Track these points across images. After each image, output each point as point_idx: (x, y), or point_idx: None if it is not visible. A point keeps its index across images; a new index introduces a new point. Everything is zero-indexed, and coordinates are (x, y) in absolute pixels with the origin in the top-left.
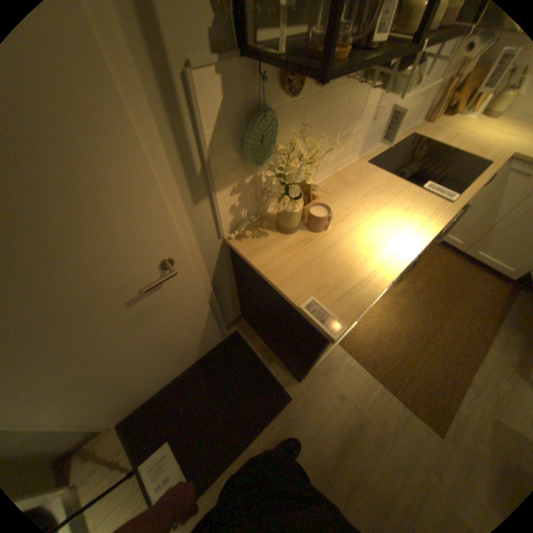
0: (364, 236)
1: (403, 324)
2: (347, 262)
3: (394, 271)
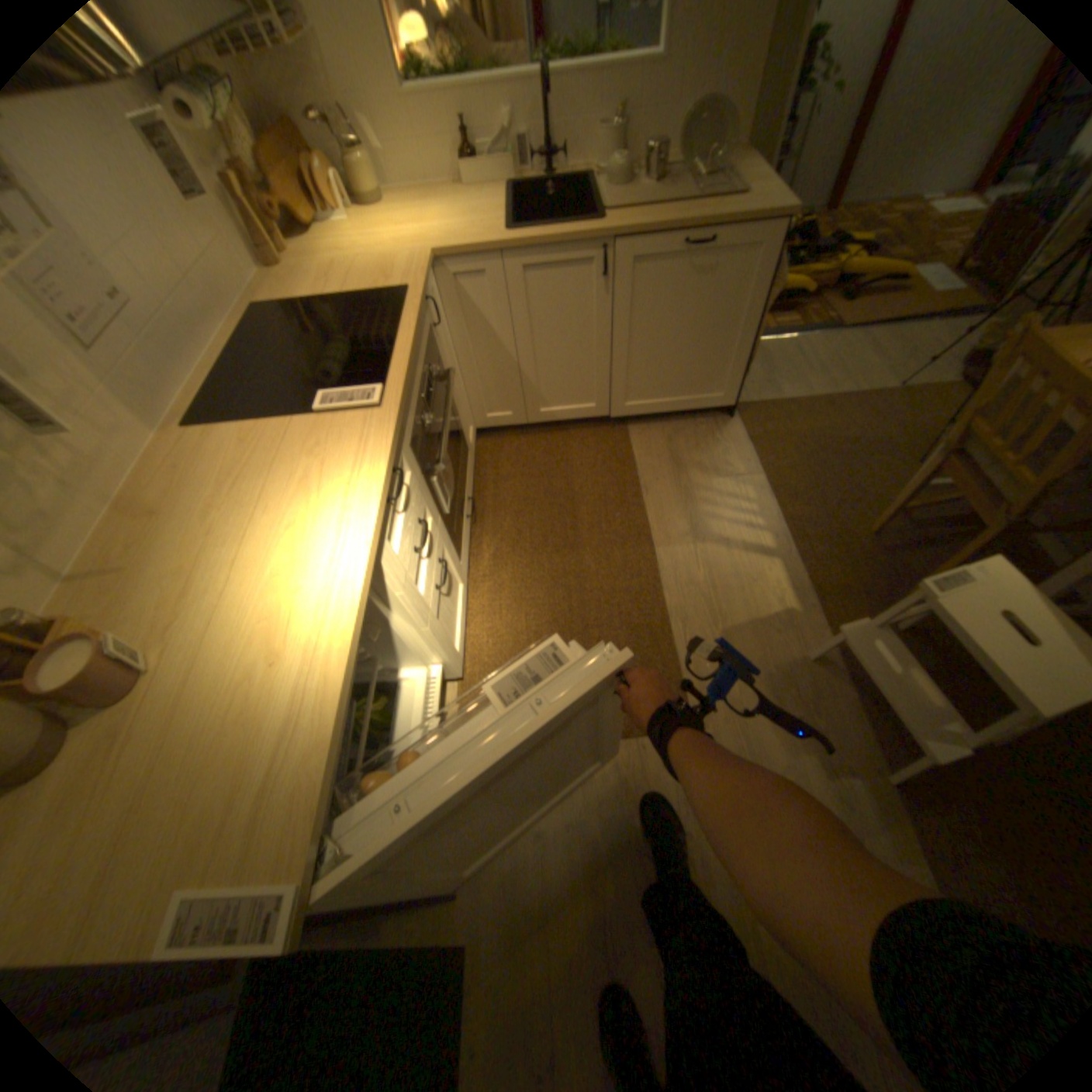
0: (244, 613)
1: (532, 611)
2: (231, 709)
3: (337, 642)
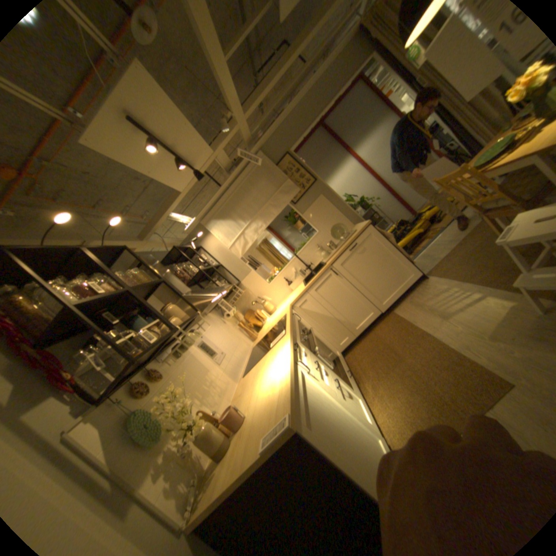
0: (265, 388)
1: (400, 395)
2: (266, 403)
3: (287, 372)
